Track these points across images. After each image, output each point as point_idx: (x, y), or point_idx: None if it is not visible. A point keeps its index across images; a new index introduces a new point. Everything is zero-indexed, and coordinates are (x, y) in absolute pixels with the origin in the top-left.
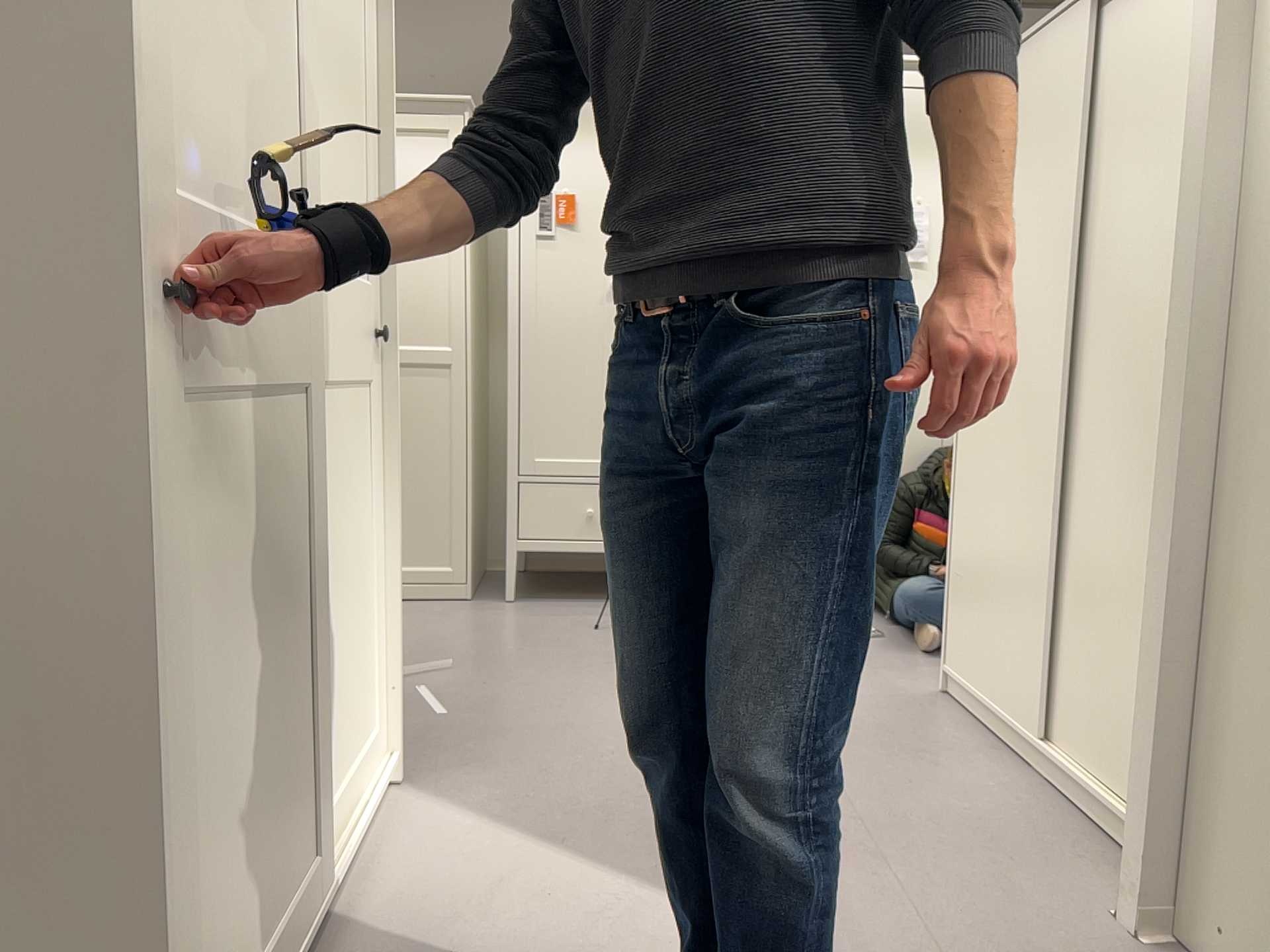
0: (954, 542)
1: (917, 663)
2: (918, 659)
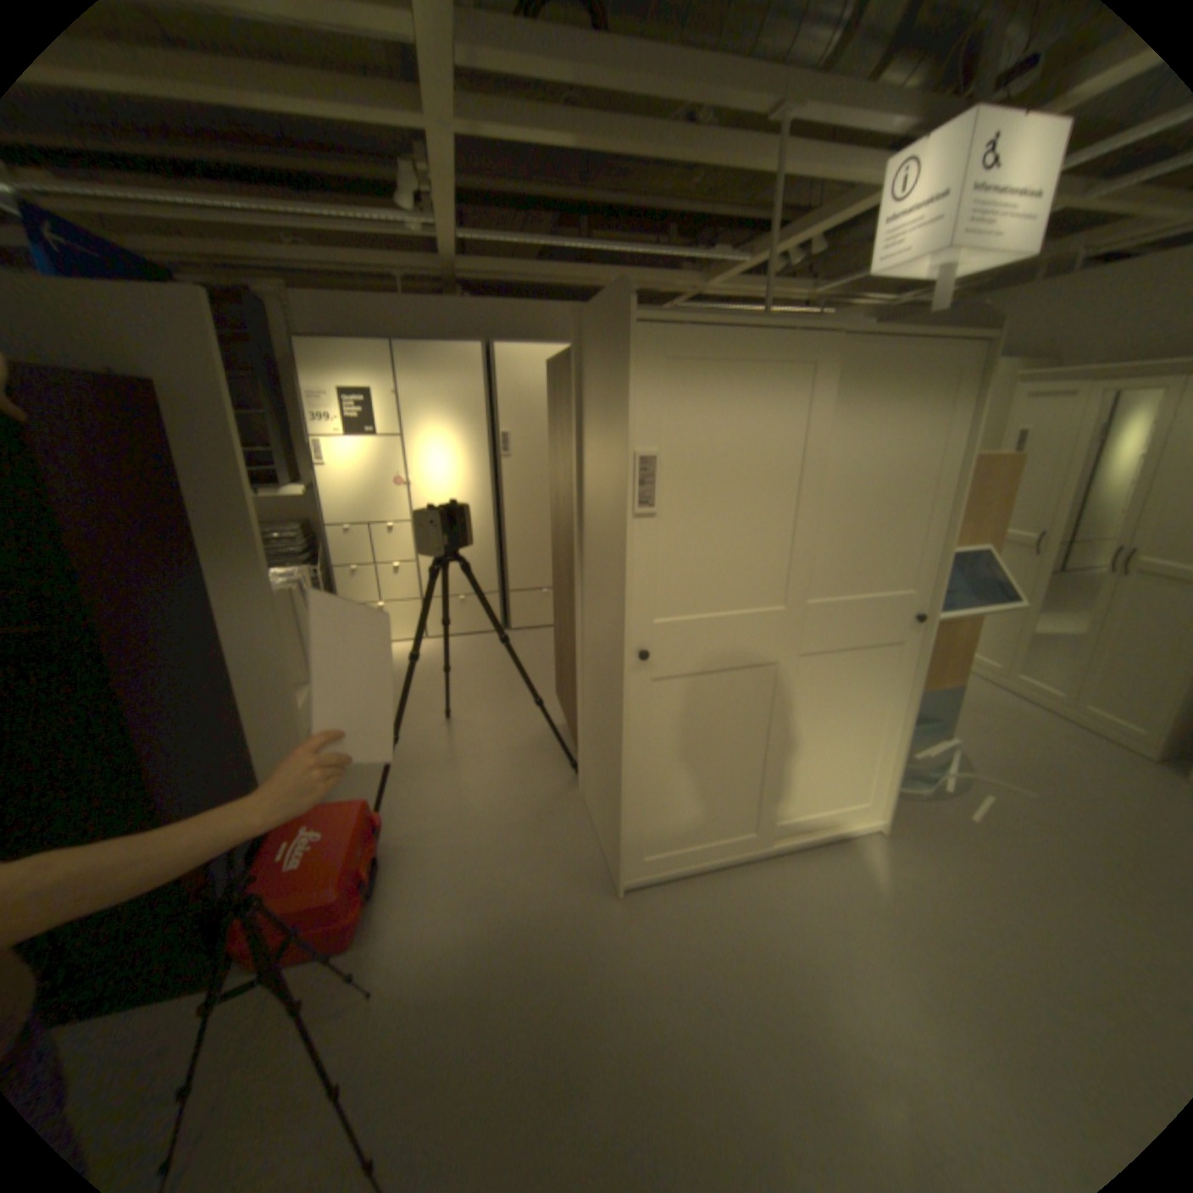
0: None
1: None
2: None
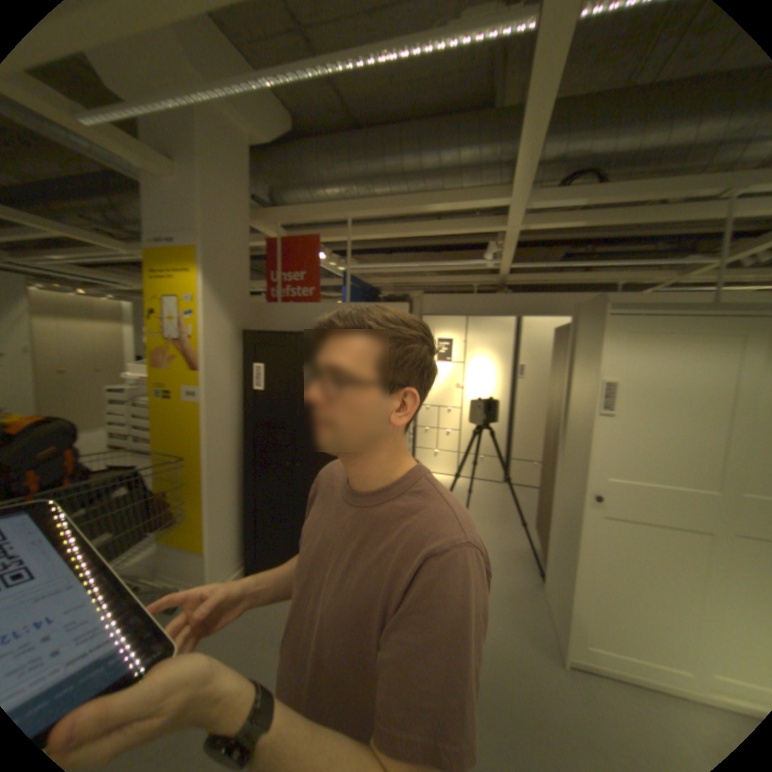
0: None
1: None
2: None
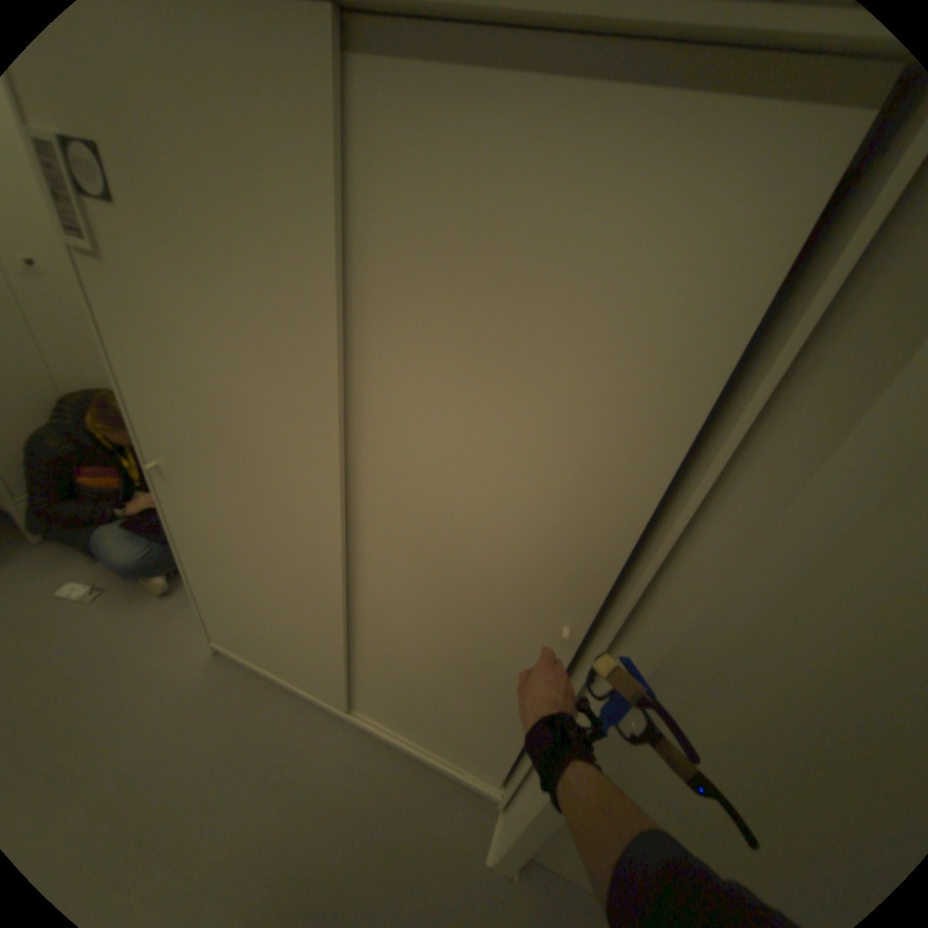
0: (188, 580)
1: (159, 618)
2: (155, 609)
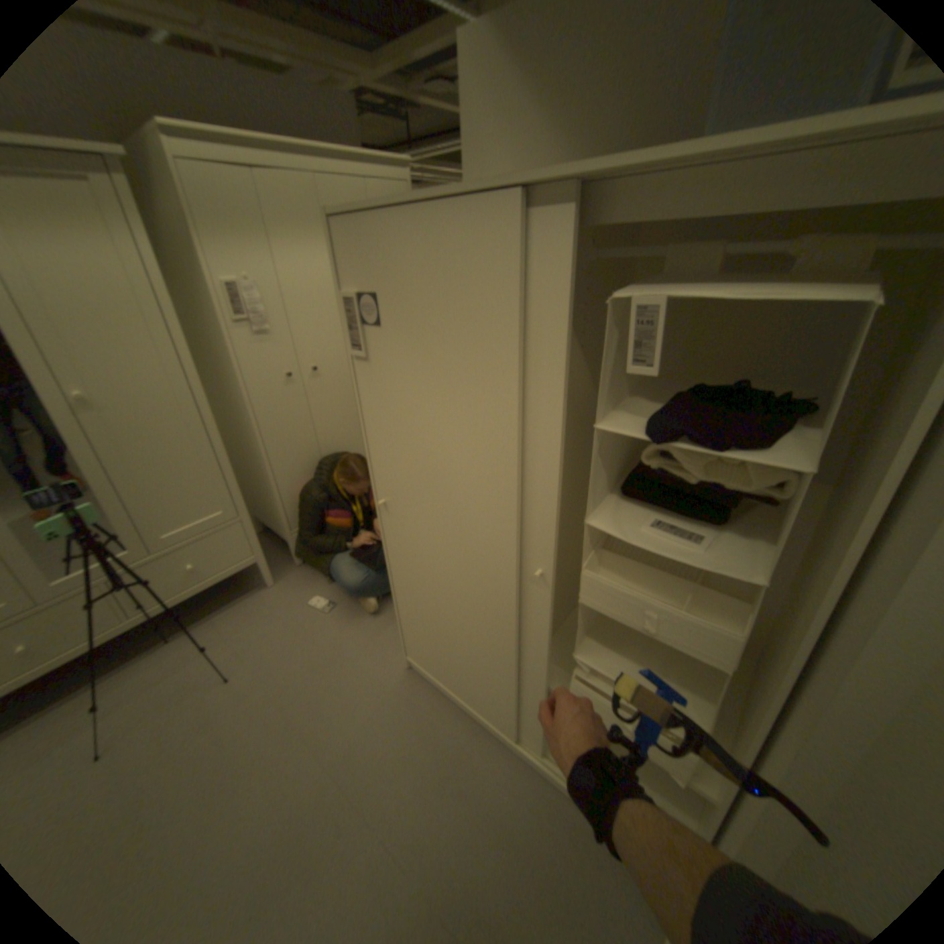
0: (396, 598)
1: (371, 632)
2: (368, 625)
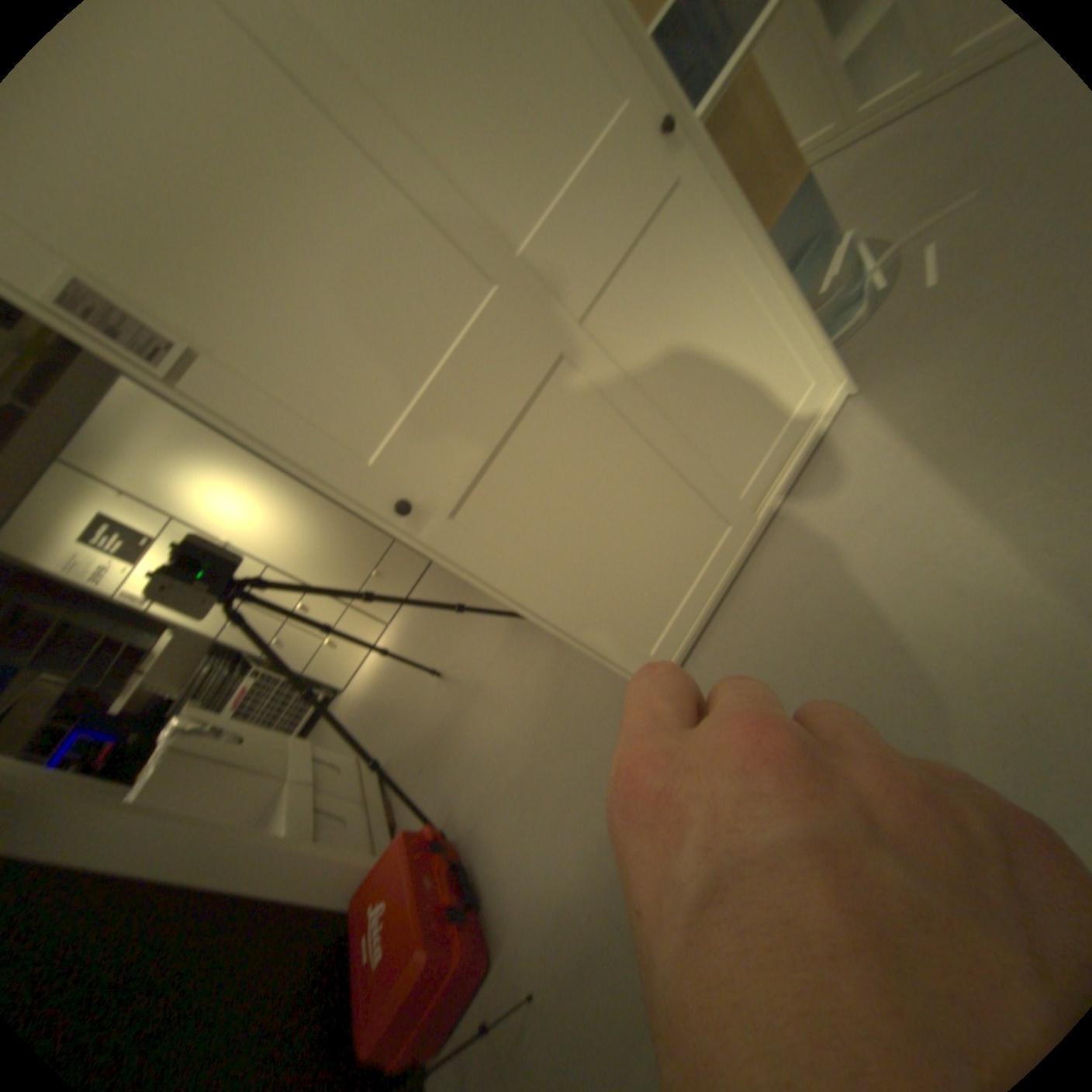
0: None
1: None
2: None
